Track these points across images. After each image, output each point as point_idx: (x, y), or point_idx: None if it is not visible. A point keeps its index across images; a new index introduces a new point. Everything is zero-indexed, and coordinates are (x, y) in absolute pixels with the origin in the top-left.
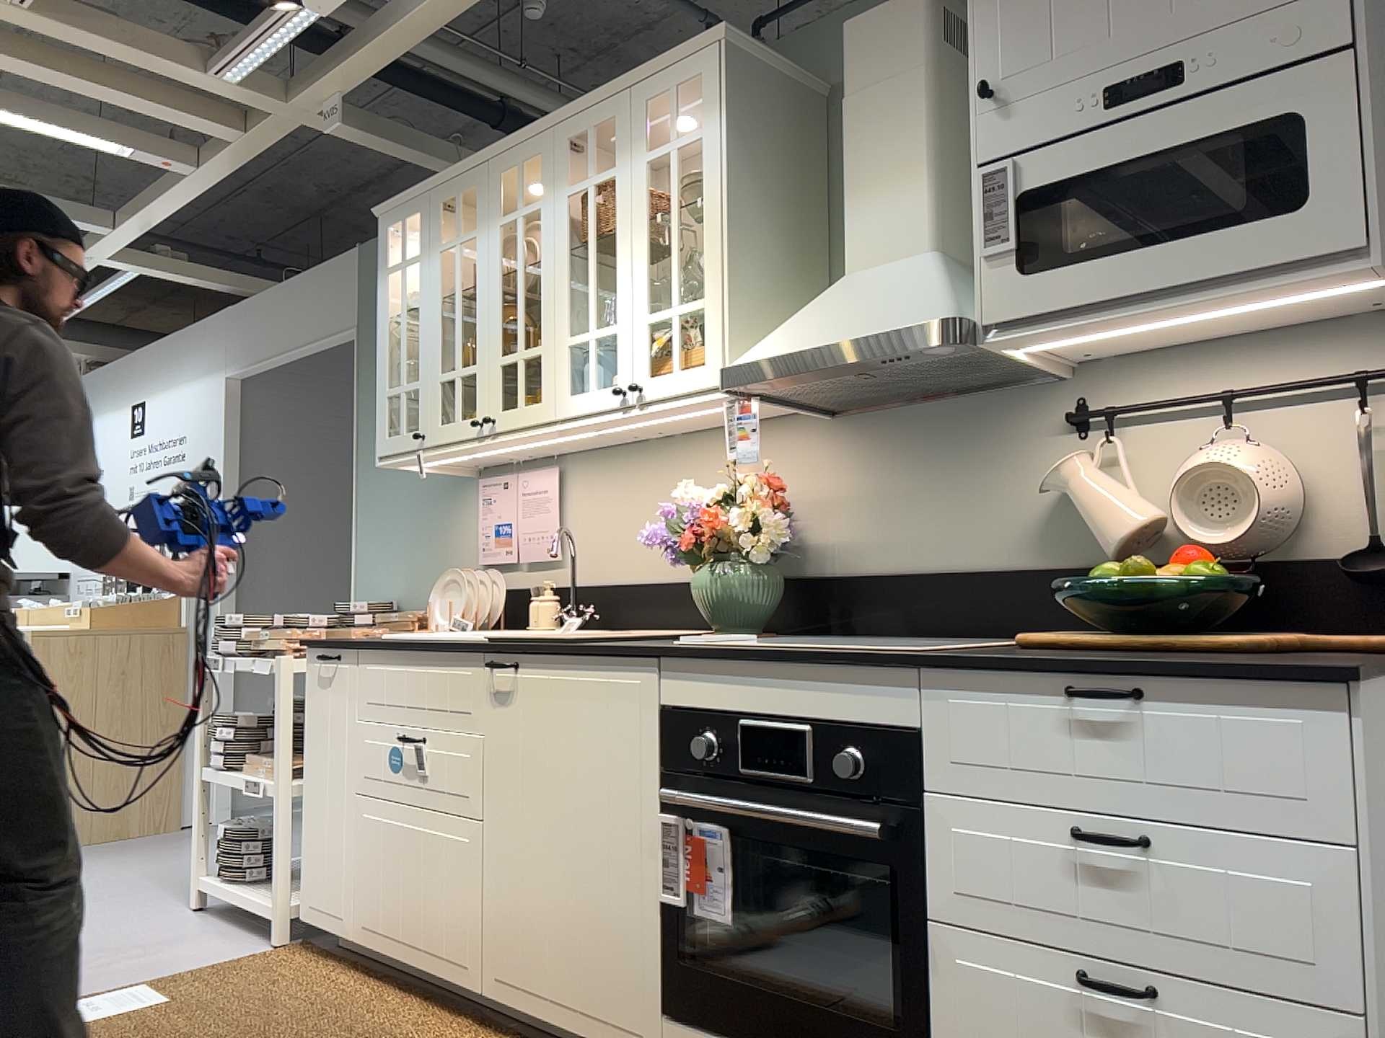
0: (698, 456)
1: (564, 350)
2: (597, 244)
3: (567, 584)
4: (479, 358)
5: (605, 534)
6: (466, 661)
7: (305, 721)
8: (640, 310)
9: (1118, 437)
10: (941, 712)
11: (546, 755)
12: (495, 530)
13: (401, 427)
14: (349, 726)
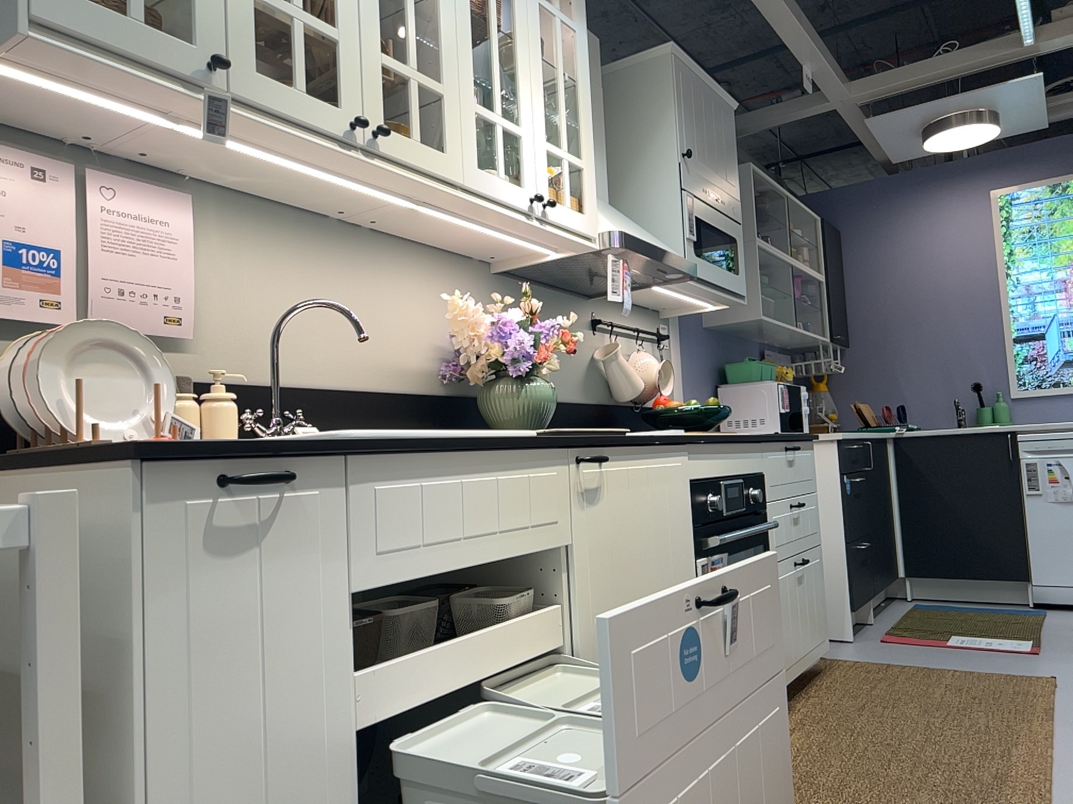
0: (390, 262)
1: (473, 115)
2: (494, 30)
3: (199, 378)
4: (344, 25)
5: (269, 318)
6: (549, 459)
7: (131, 664)
8: (542, 133)
9: (613, 338)
10: (768, 463)
11: (632, 543)
12: (12, 253)
13: (131, 5)
14: (324, 617)
